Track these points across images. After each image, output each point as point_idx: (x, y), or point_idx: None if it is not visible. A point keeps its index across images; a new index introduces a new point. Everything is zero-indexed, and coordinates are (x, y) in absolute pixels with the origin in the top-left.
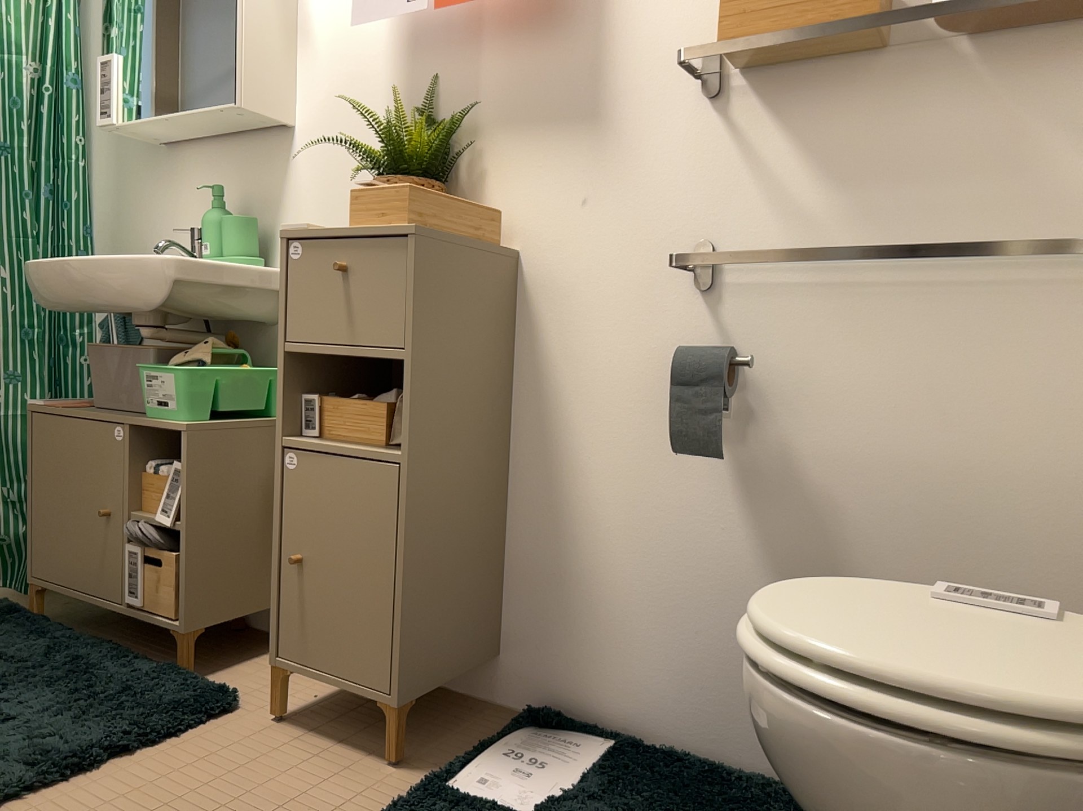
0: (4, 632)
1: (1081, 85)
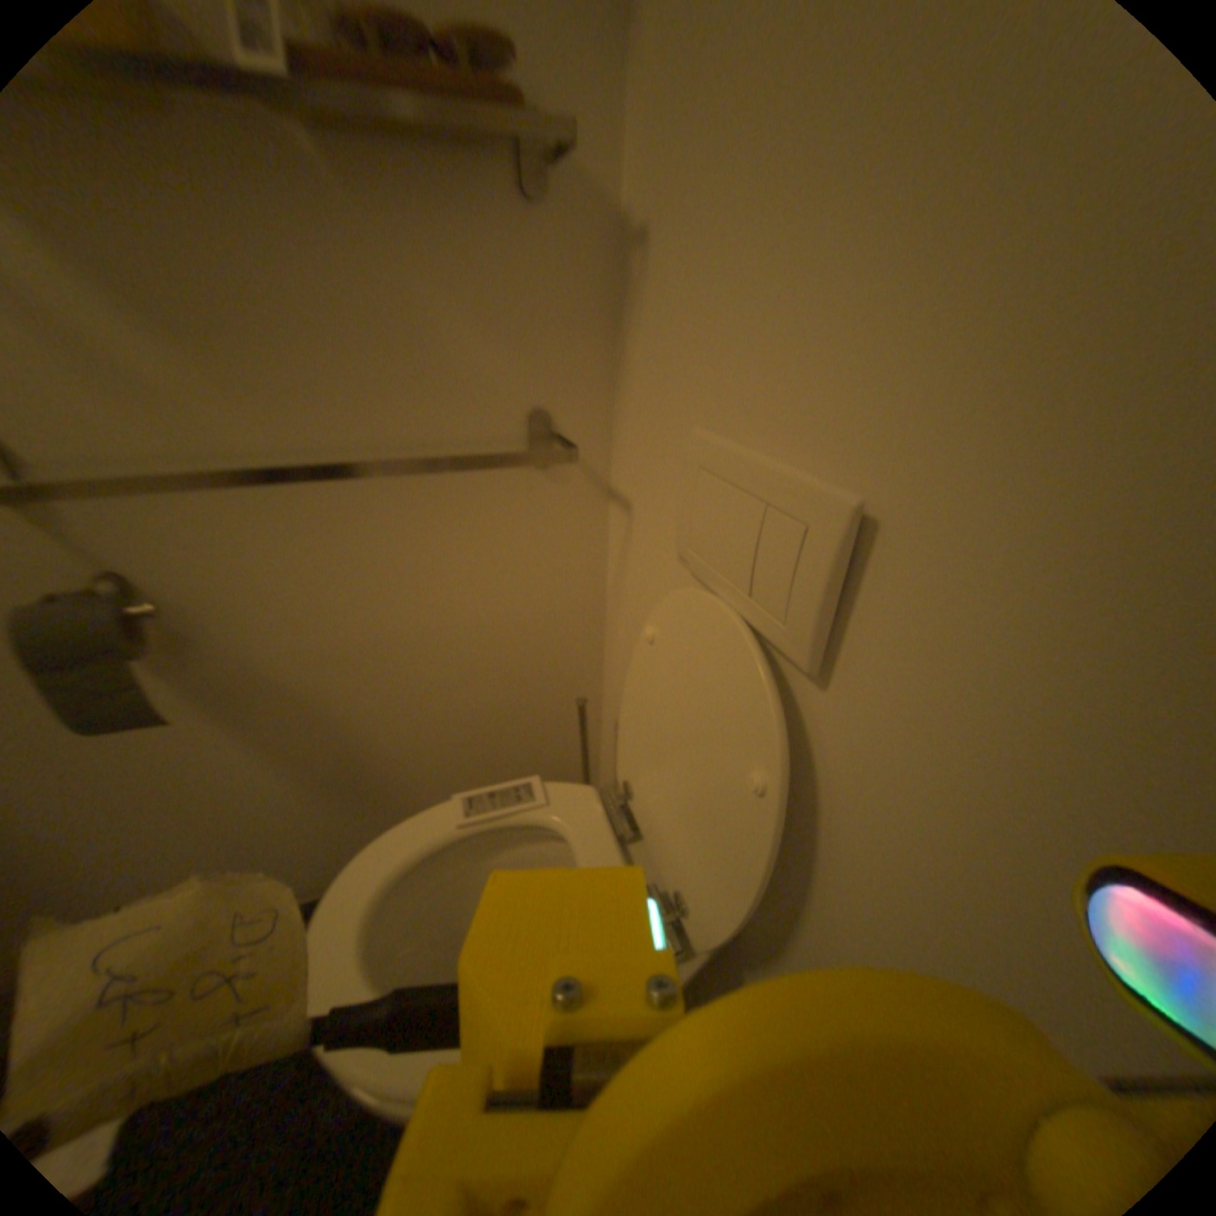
0: None
1: (481, 236)
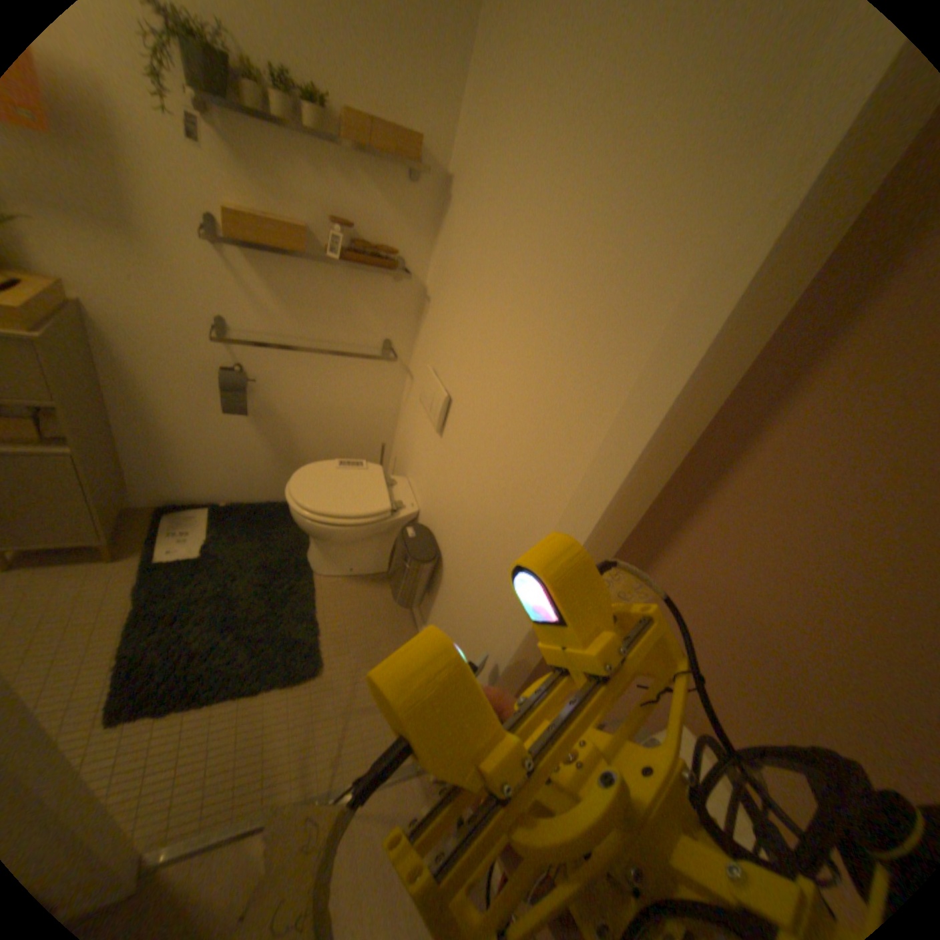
0: None
1: (378, 288)
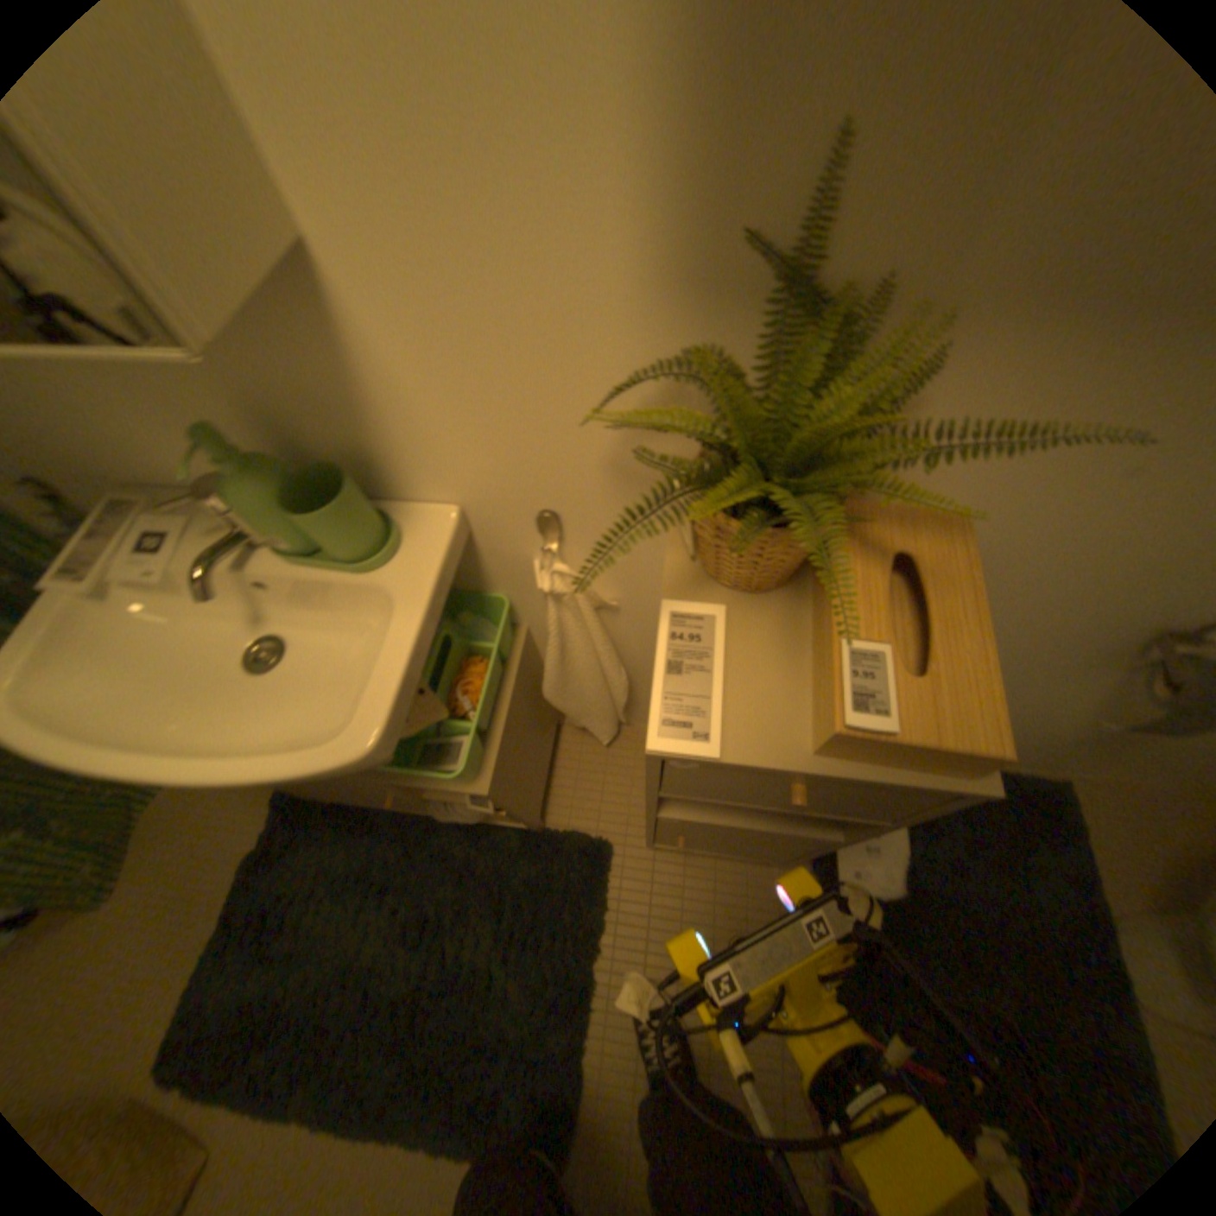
0: (333, 858)
1: None
